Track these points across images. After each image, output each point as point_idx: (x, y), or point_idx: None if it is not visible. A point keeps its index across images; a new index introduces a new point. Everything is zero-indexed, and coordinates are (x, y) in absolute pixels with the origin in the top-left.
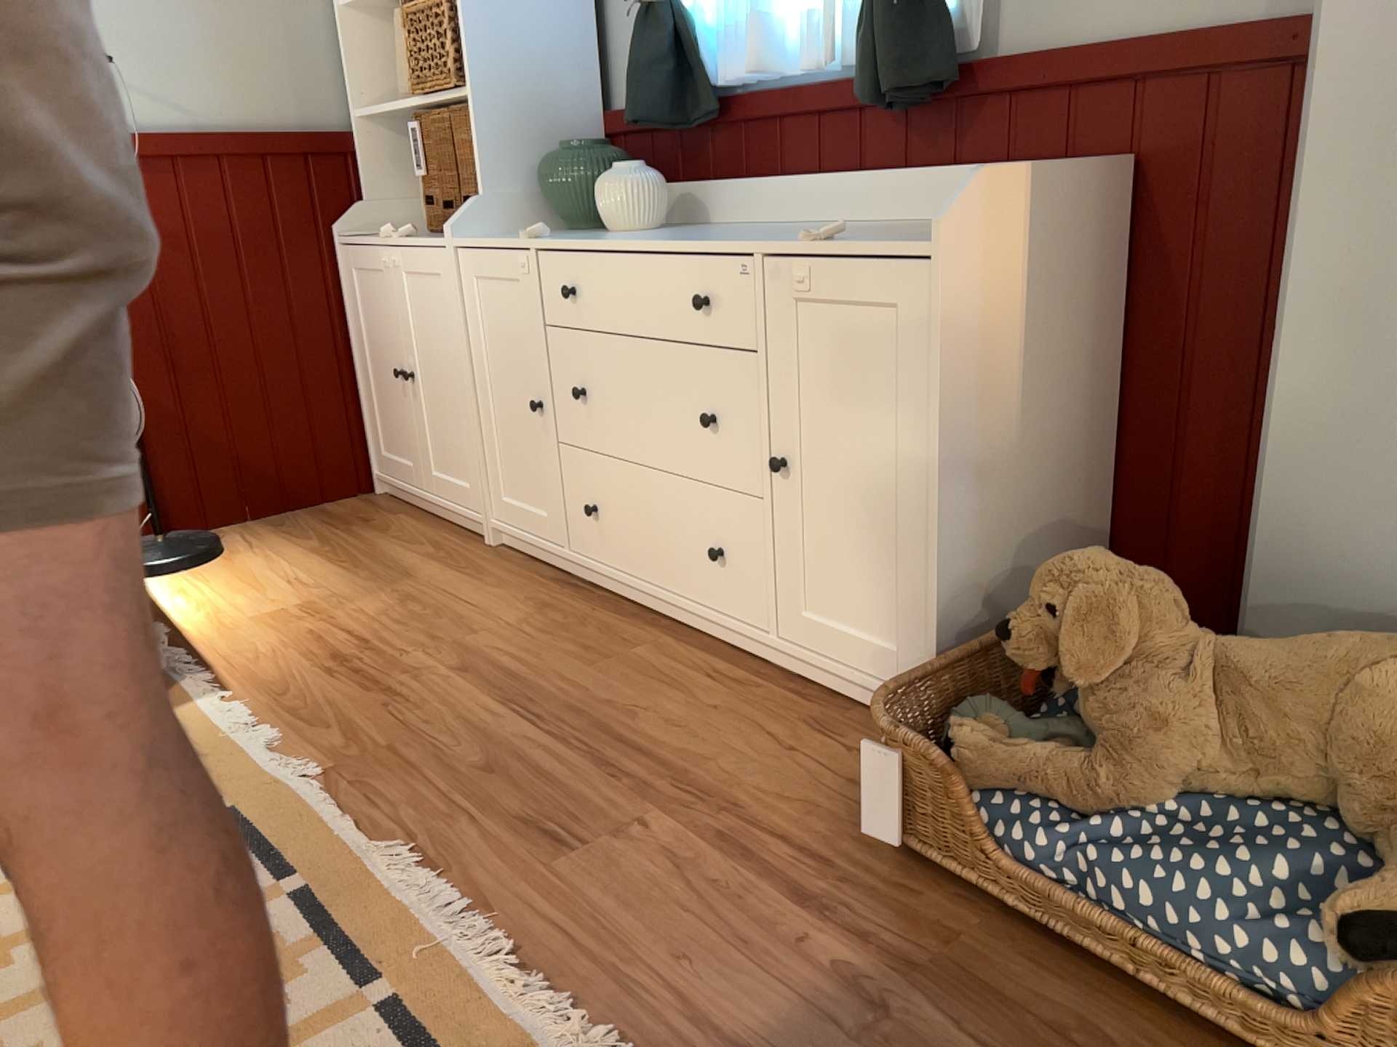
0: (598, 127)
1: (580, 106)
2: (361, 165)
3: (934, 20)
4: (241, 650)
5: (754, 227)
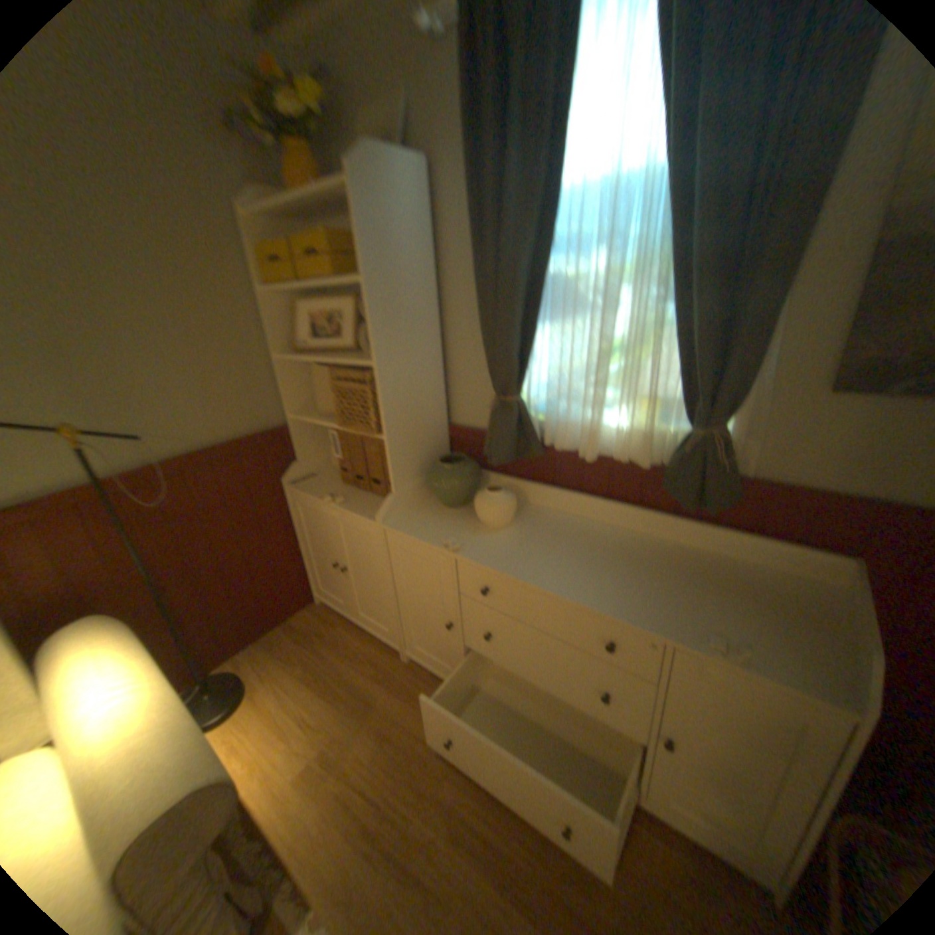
0: (447, 430)
1: (439, 422)
2: (293, 438)
3: (735, 459)
4: (297, 832)
5: (575, 523)
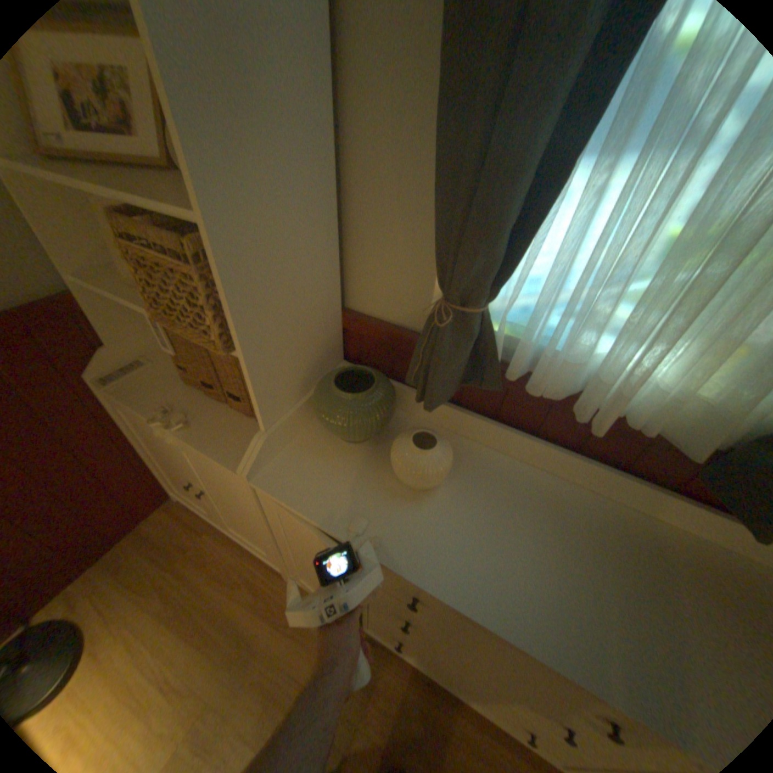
0: (342, 321)
1: (332, 312)
2: (90, 313)
3: None
4: None
5: (529, 482)
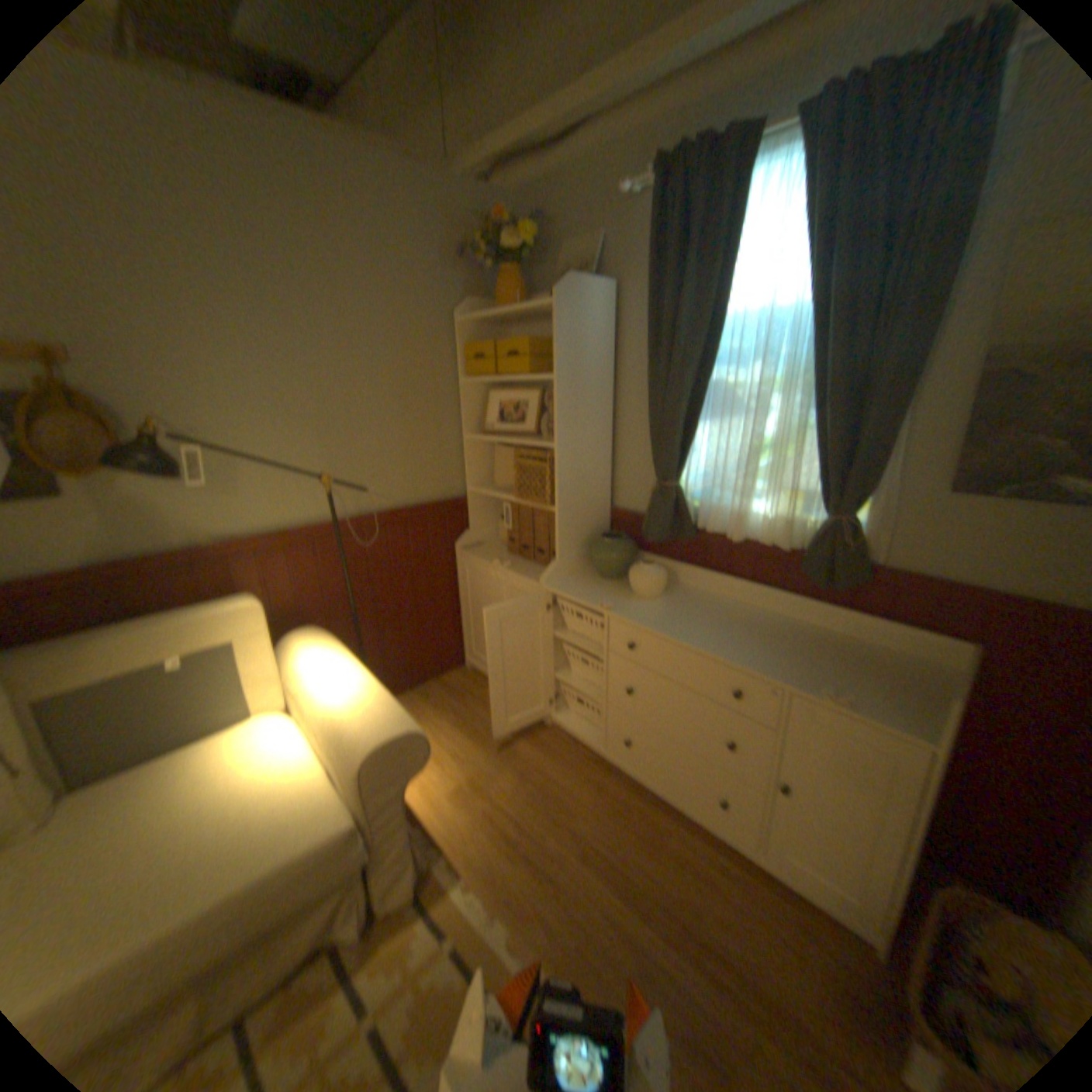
0: (609, 514)
1: (603, 506)
2: (470, 511)
3: (865, 547)
4: (451, 833)
5: (720, 603)
